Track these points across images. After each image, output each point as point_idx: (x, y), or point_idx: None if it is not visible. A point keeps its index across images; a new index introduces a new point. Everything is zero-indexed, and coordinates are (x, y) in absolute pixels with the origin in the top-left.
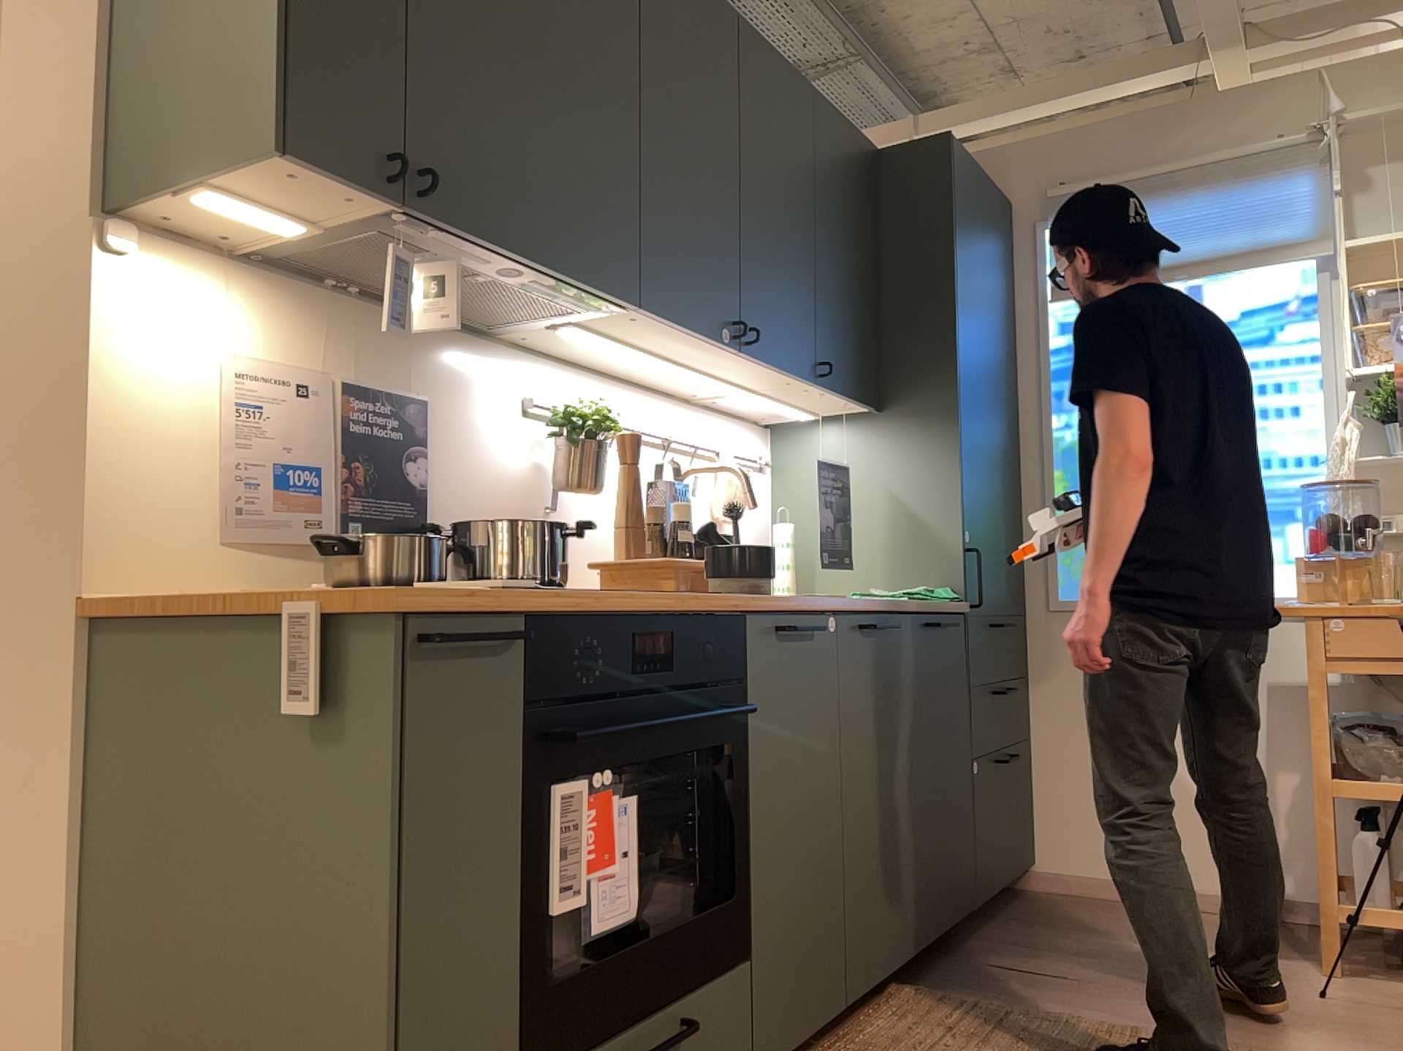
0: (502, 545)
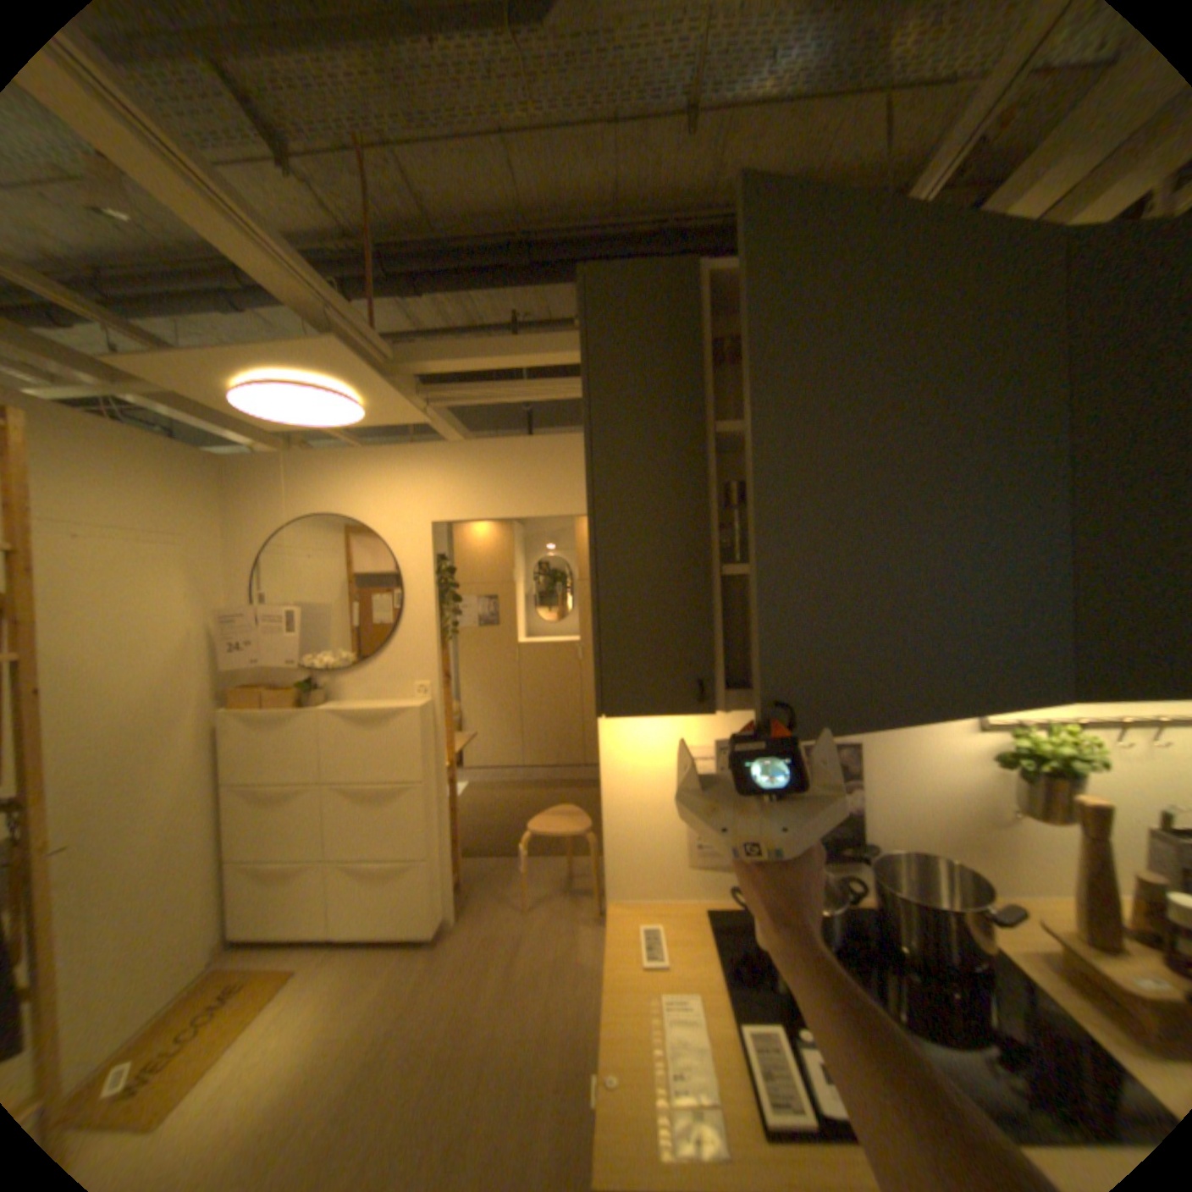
0: (908, 913)
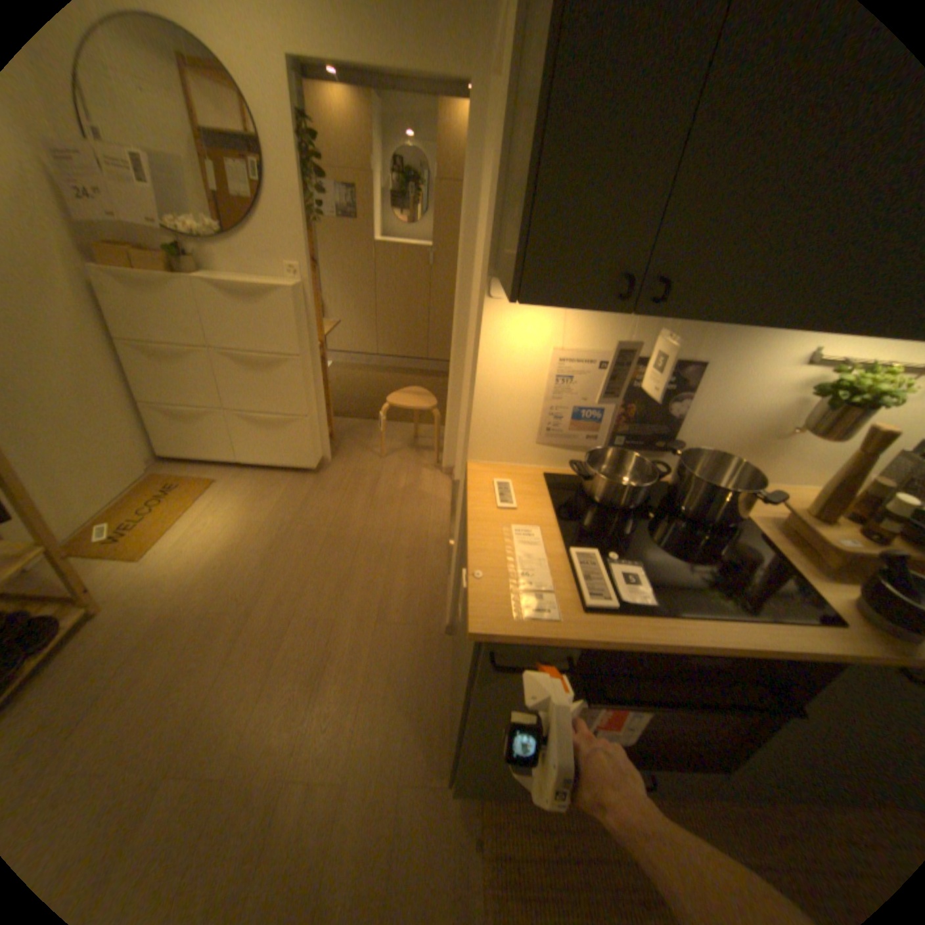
0: (698, 489)
